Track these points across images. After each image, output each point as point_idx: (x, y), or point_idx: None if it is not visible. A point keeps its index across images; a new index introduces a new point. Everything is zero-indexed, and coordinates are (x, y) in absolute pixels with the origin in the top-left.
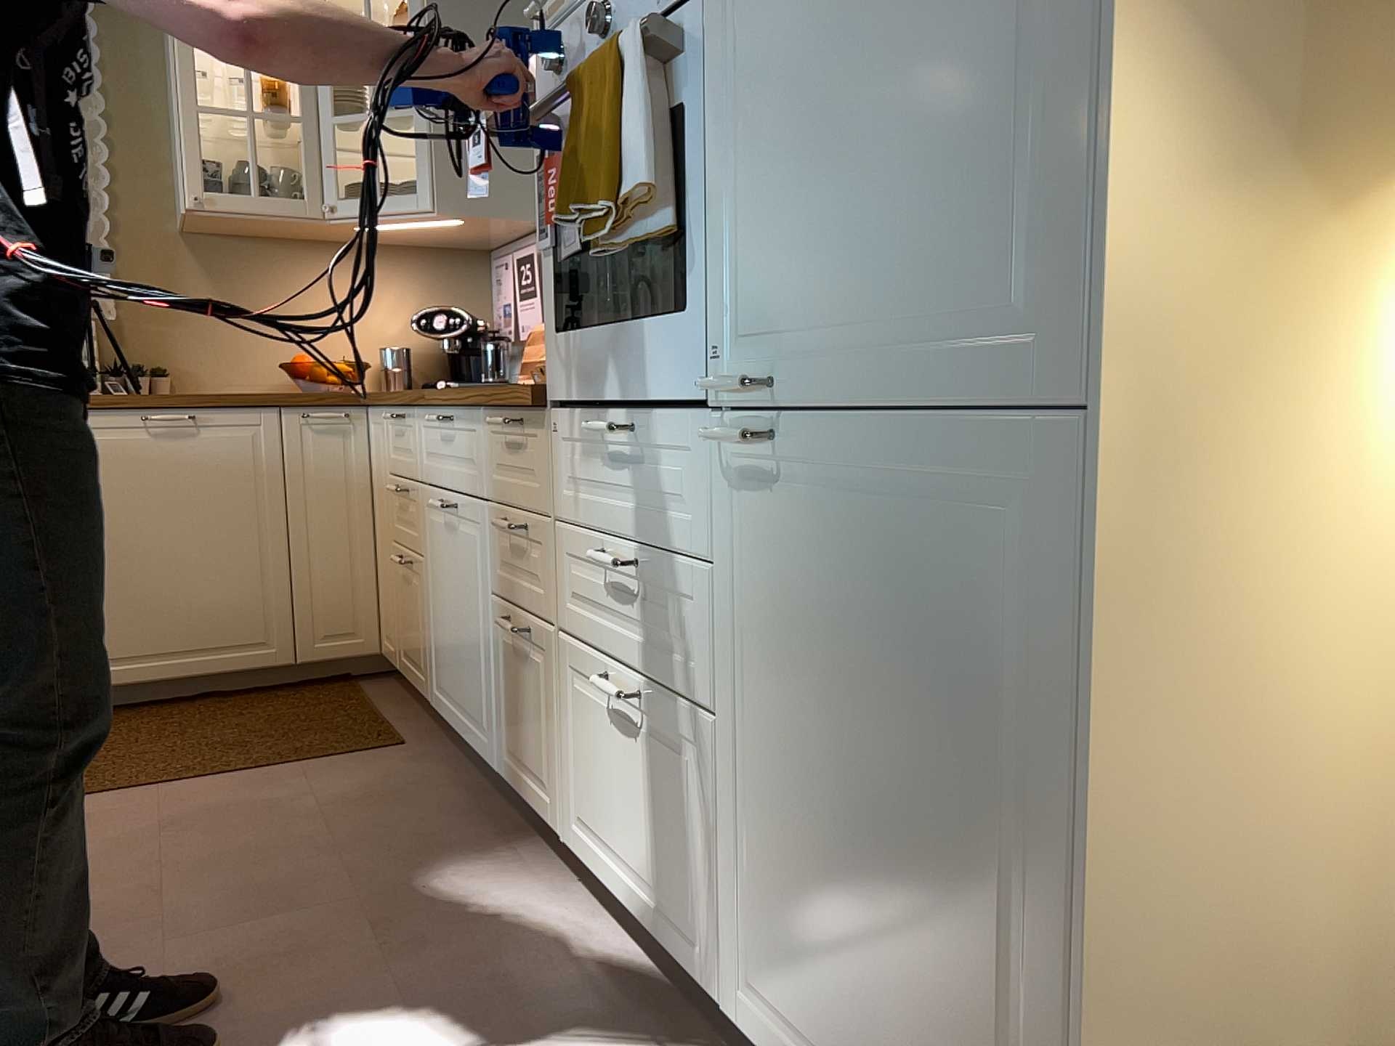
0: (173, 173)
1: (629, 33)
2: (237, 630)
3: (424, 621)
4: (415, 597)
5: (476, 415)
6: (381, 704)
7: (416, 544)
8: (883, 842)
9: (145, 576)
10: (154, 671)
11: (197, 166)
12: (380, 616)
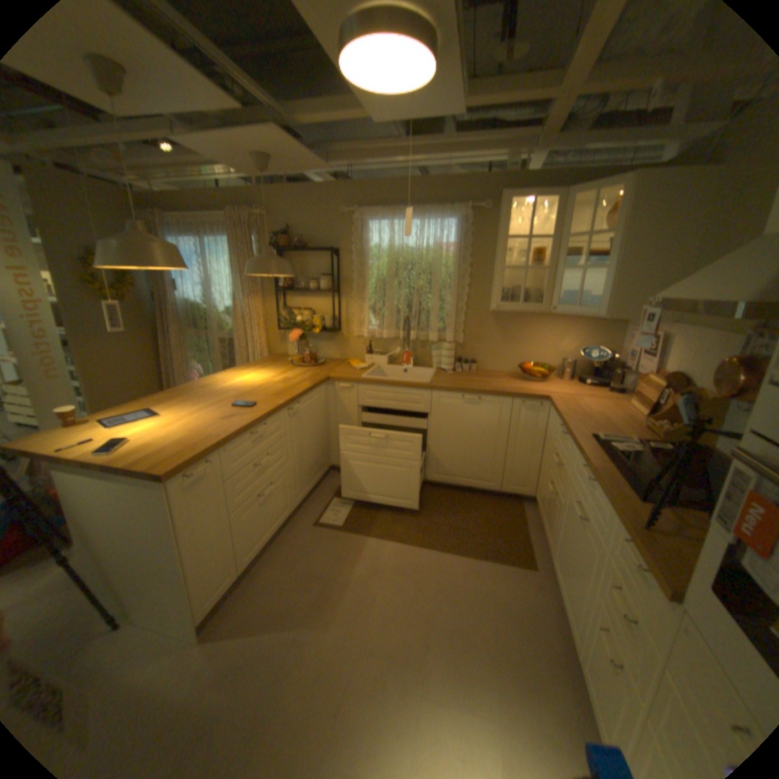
0: (491, 285)
1: None
2: (482, 476)
3: (558, 528)
4: (555, 510)
5: (613, 509)
6: (531, 528)
7: (562, 494)
8: None
9: (454, 450)
10: (452, 481)
11: (499, 292)
12: (538, 486)
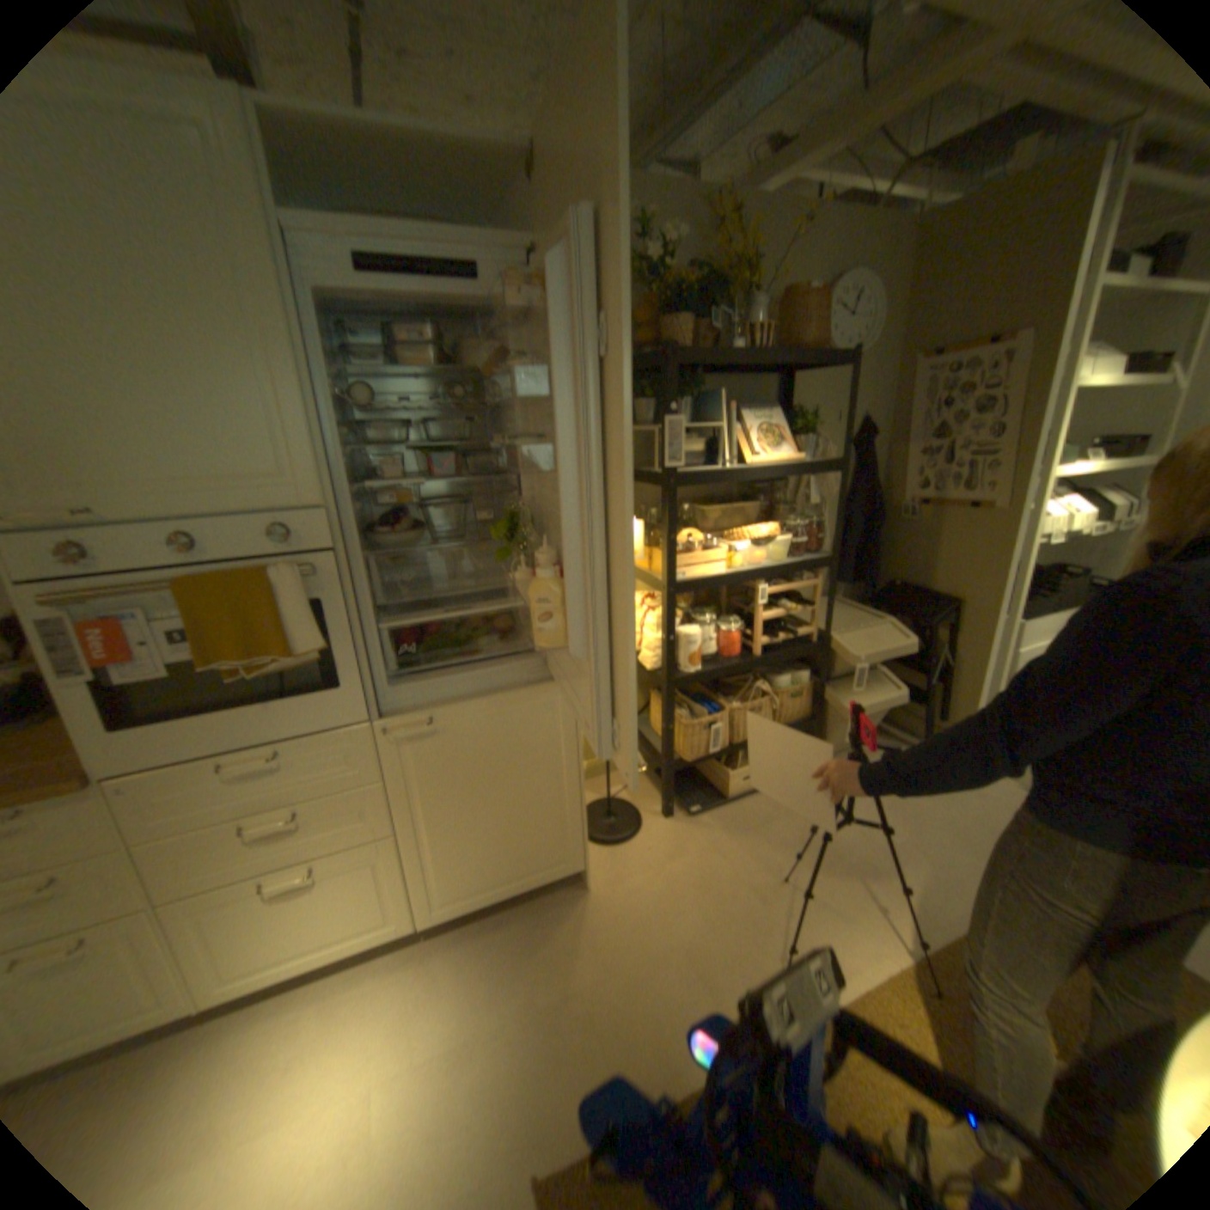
0: None
1: (276, 573)
2: None
3: None
4: None
5: None
6: None
7: None
8: (501, 811)
9: None
10: None
11: None
12: None
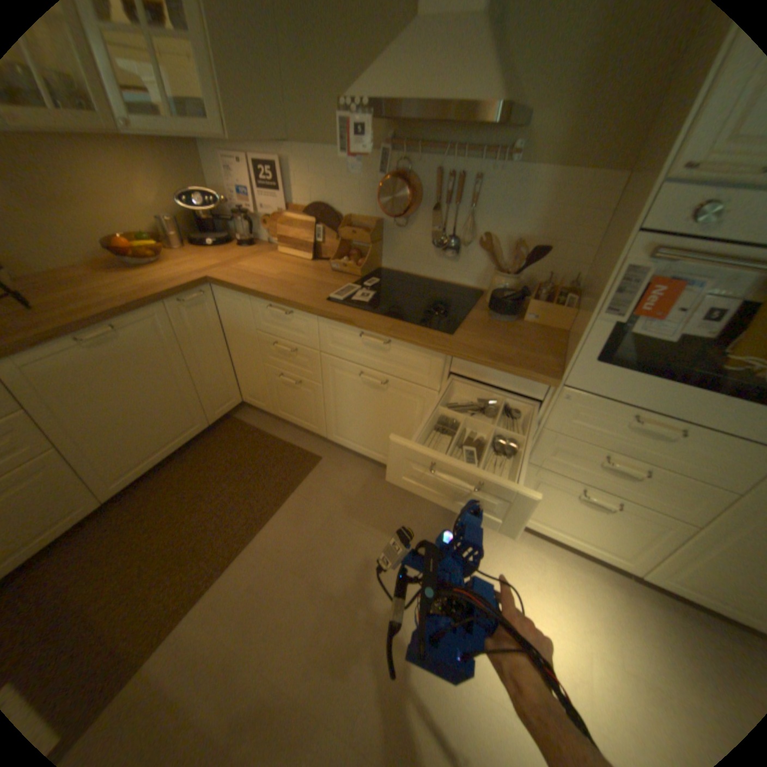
0: None
1: None
2: (179, 426)
3: (321, 408)
4: (305, 395)
5: (436, 354)
6: (268, 430)
7: (311, 376)
8: None
9: (119, 429)
10: (144, 468)
11: None
12: (242, 387)
